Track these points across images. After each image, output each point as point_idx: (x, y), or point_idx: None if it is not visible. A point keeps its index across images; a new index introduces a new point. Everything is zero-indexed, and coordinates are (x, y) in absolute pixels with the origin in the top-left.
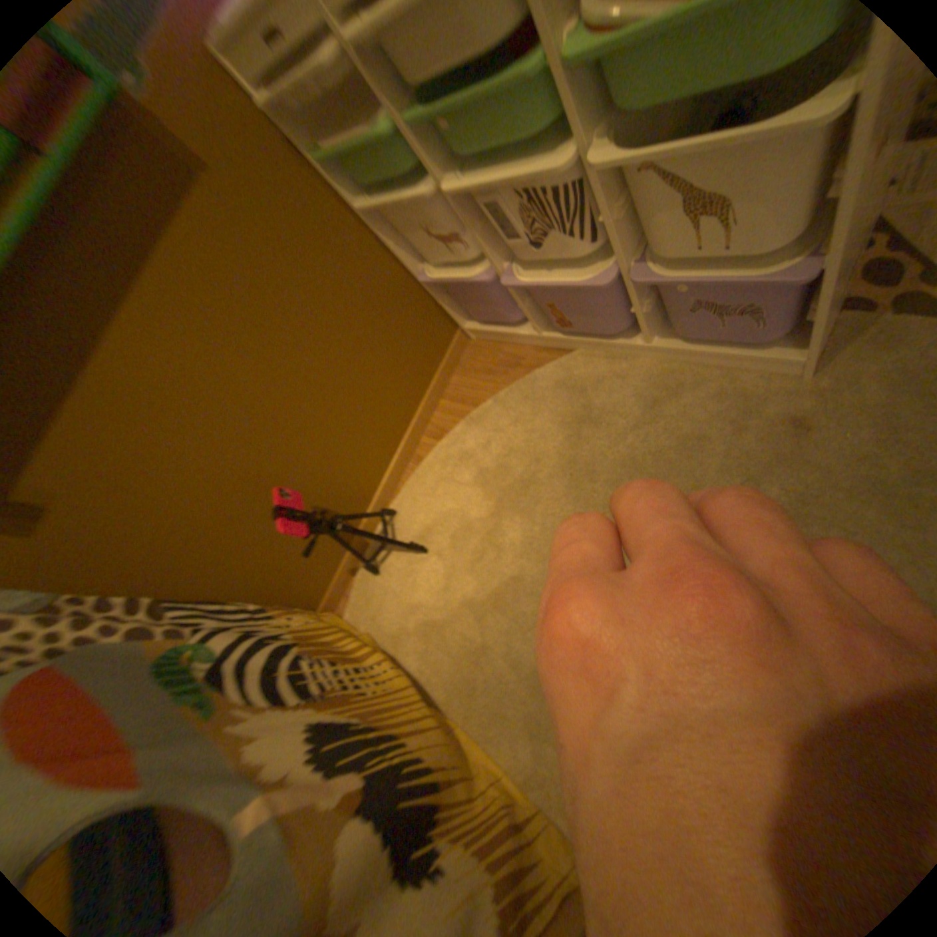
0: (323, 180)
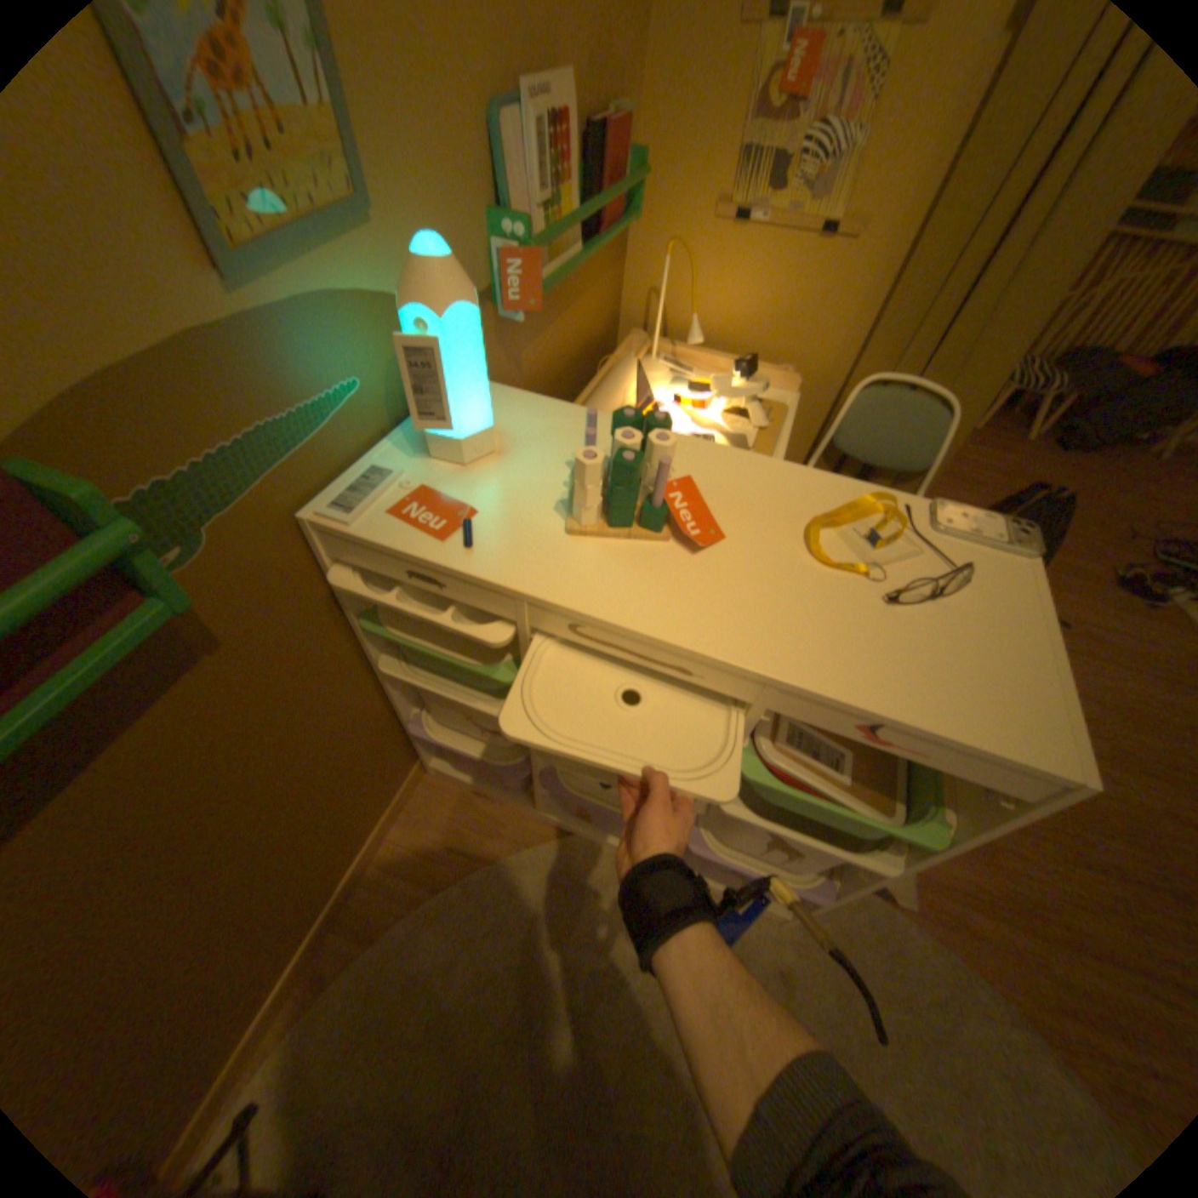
0: (354, 632)
